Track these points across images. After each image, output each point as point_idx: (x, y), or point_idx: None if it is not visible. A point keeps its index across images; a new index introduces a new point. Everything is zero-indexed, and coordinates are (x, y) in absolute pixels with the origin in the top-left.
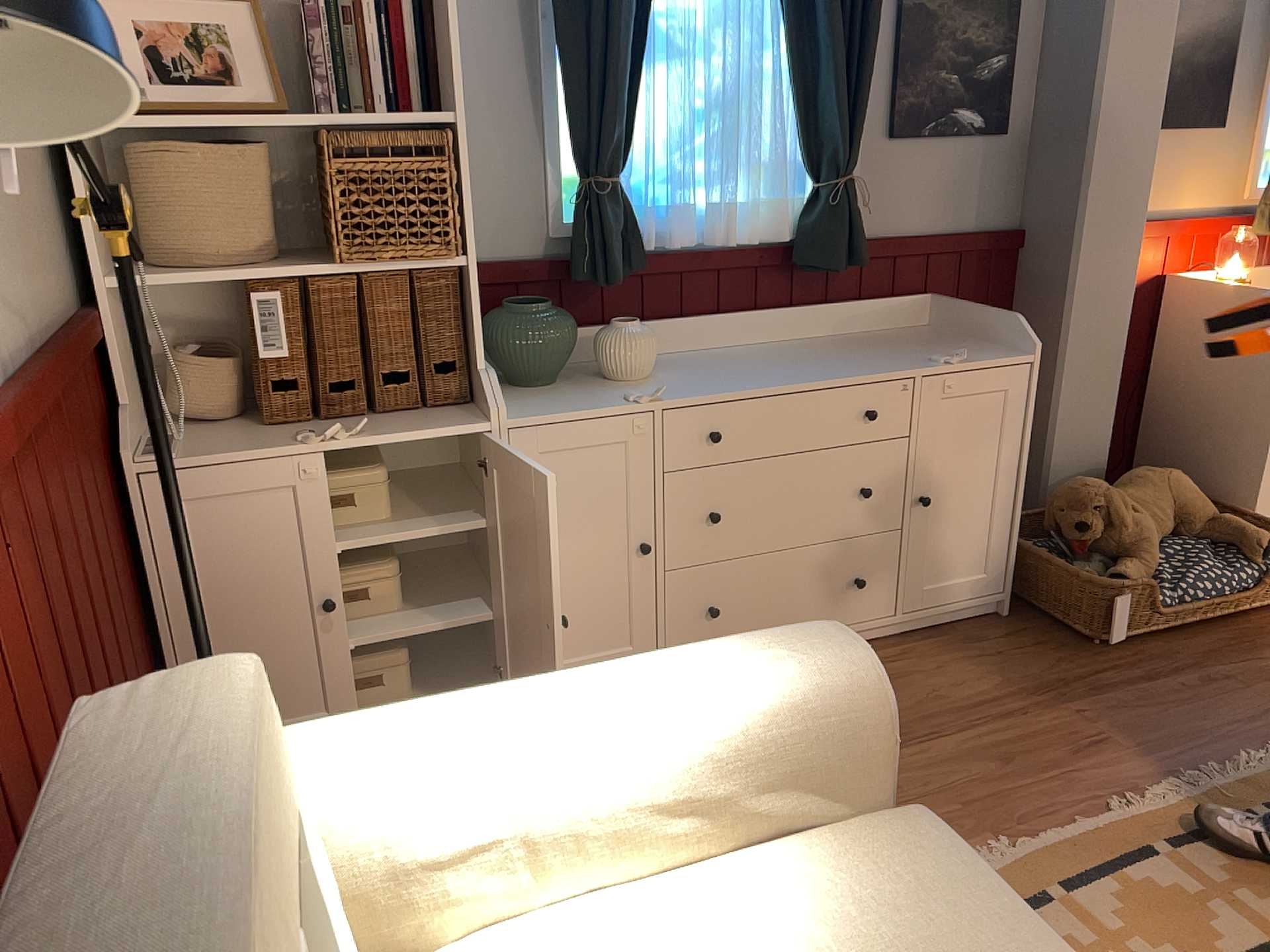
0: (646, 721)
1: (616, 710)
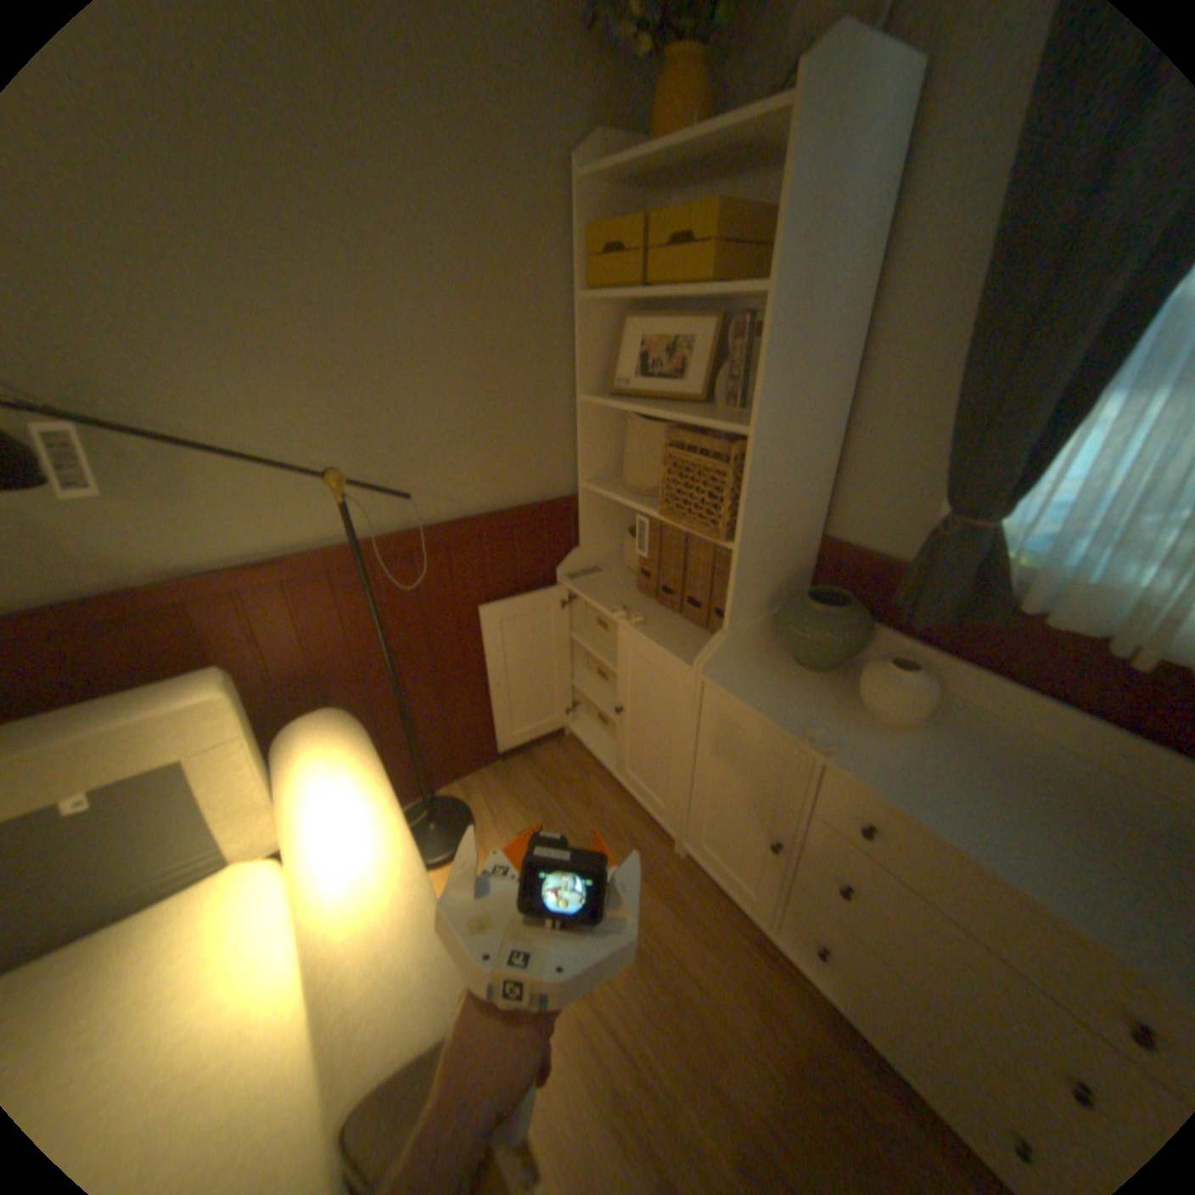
0: (318, 901)
1: (327, 878)
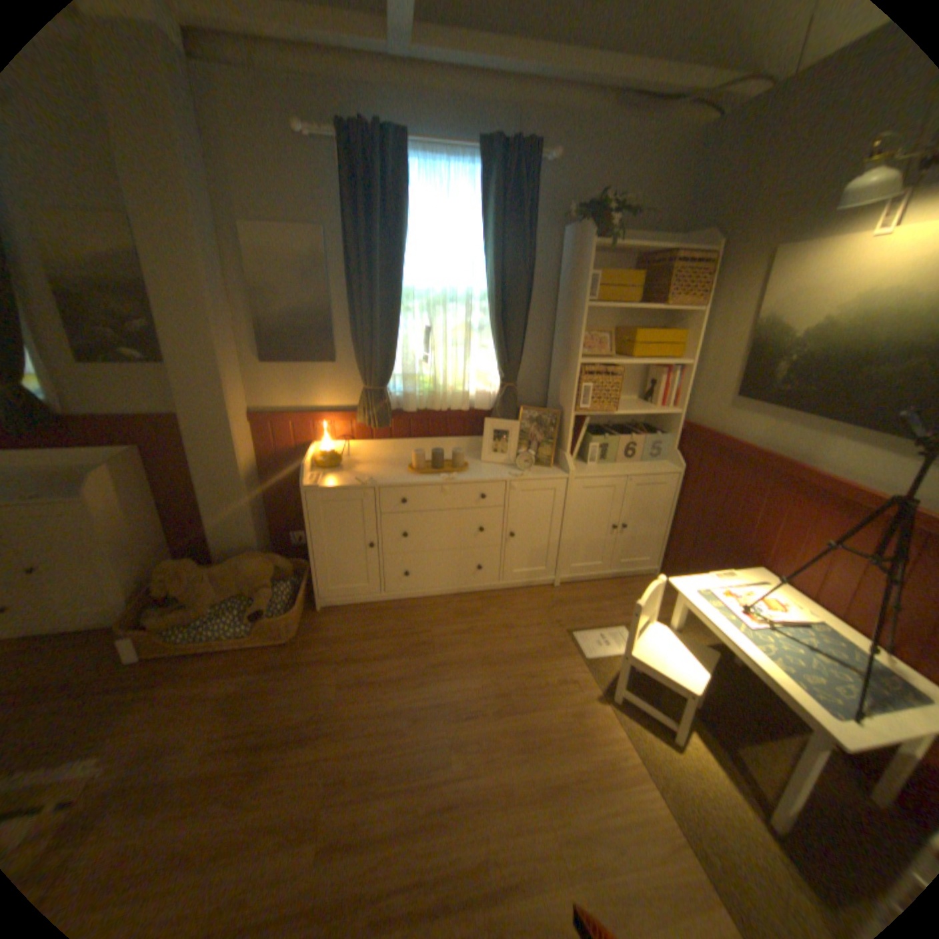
0: None
1: None
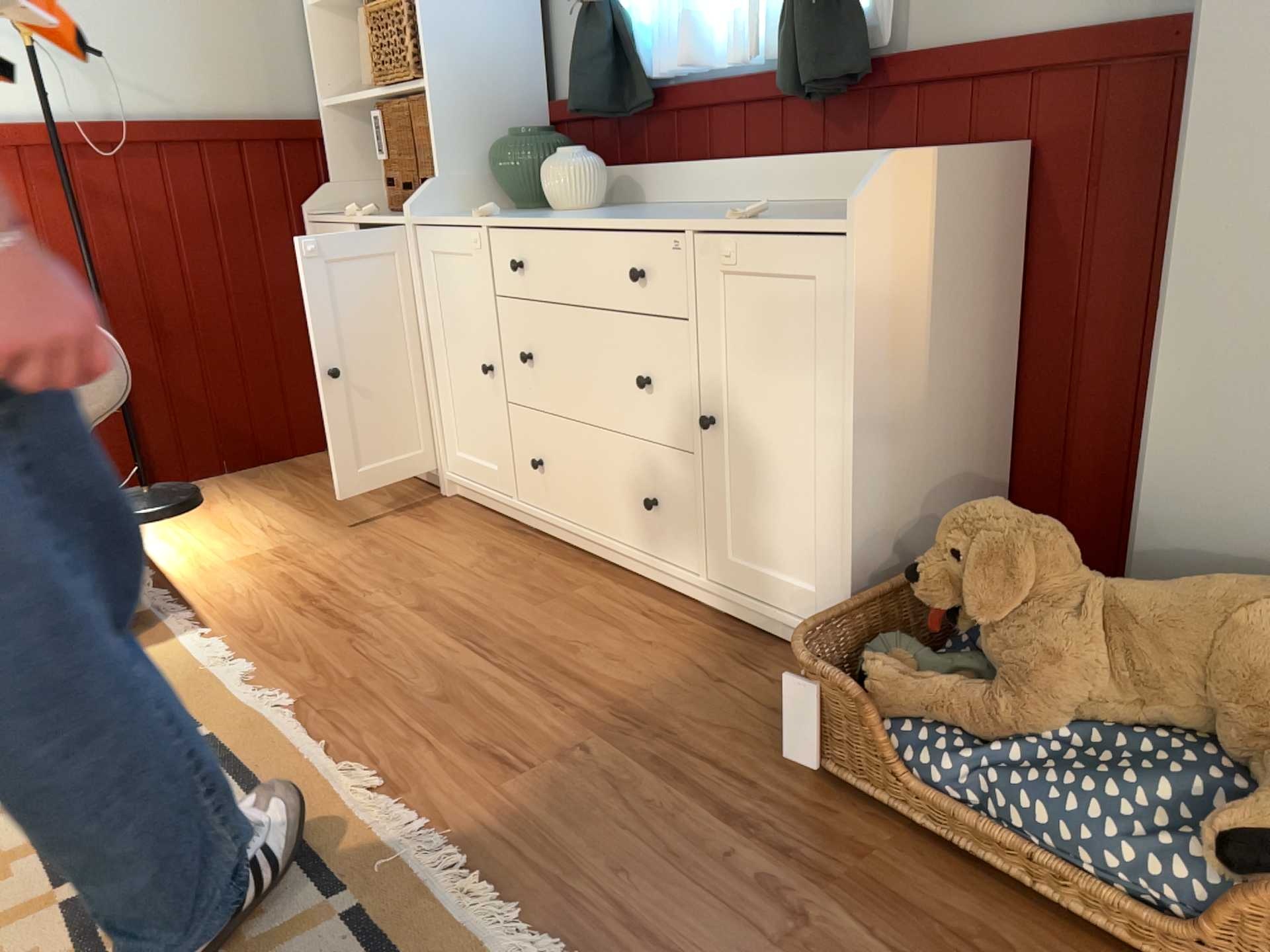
0: None
1: None
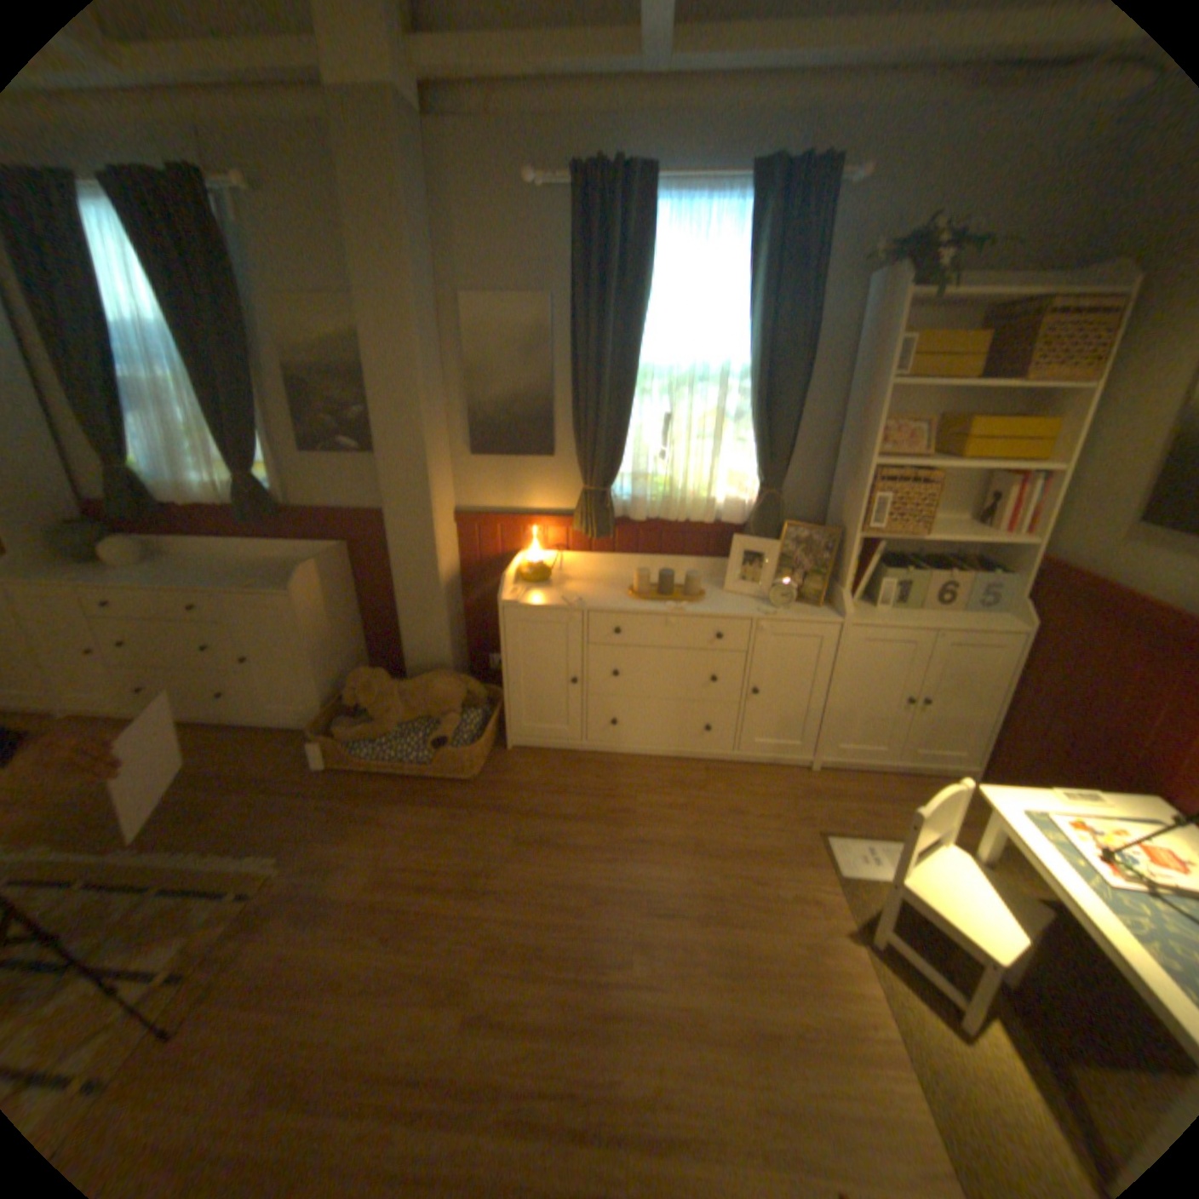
0: None
1: None
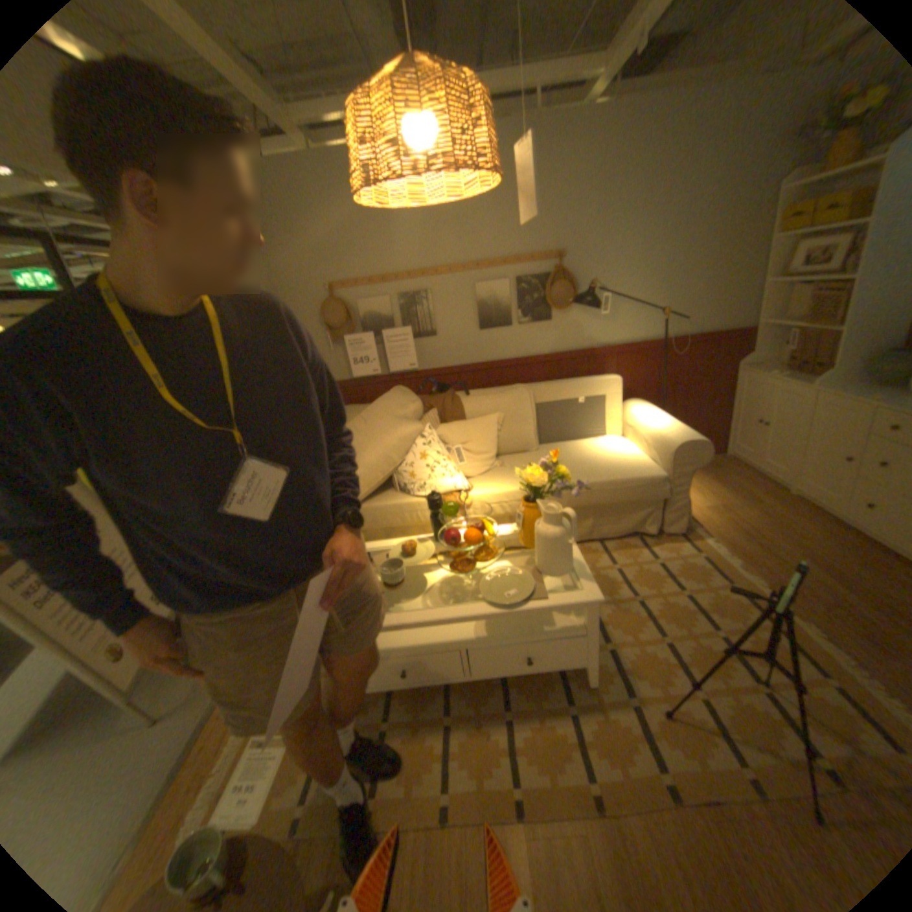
0: (654, 425)
1: (655, 422)
